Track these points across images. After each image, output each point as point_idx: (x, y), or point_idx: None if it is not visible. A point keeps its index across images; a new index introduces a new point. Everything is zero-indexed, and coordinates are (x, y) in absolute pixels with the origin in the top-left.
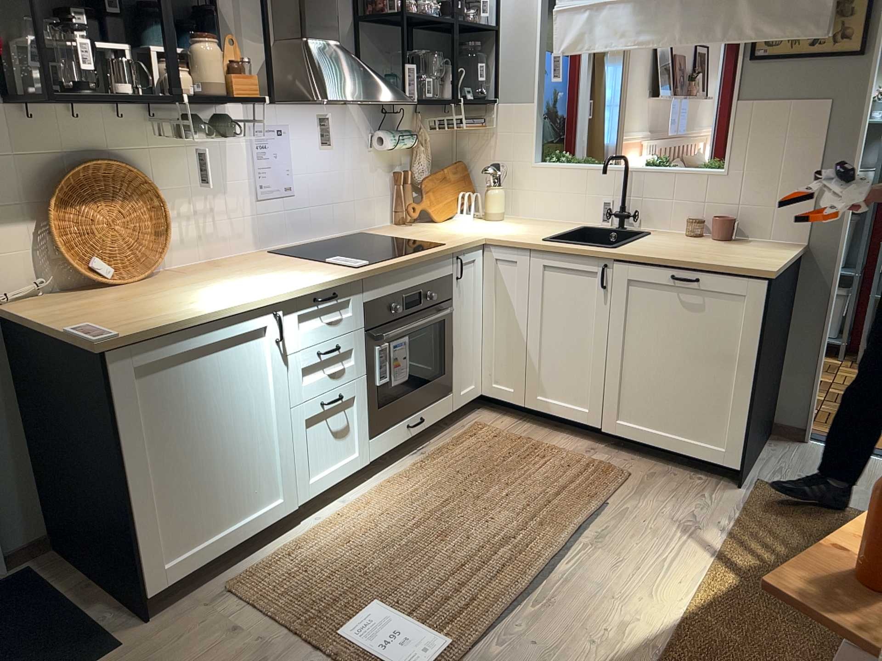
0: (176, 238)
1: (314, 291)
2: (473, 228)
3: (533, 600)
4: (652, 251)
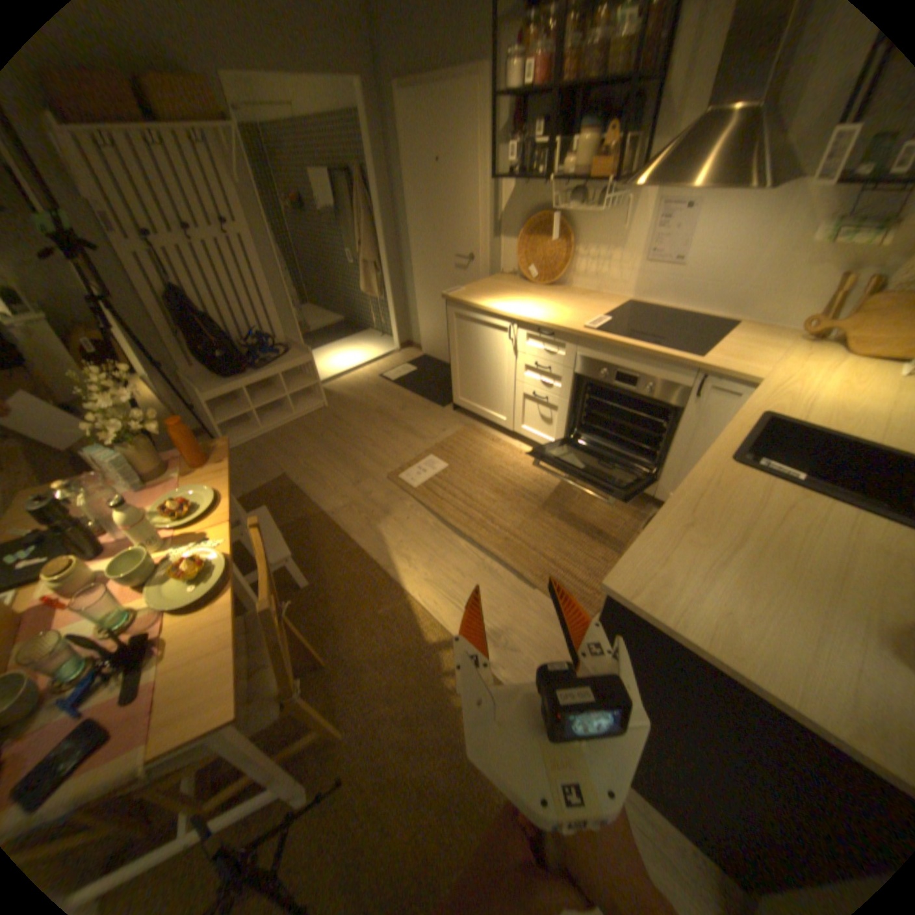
0: (581, 268)
1: (536, 324)
2: (825, 375)
3: (437, 522)
4: (728, 493)
